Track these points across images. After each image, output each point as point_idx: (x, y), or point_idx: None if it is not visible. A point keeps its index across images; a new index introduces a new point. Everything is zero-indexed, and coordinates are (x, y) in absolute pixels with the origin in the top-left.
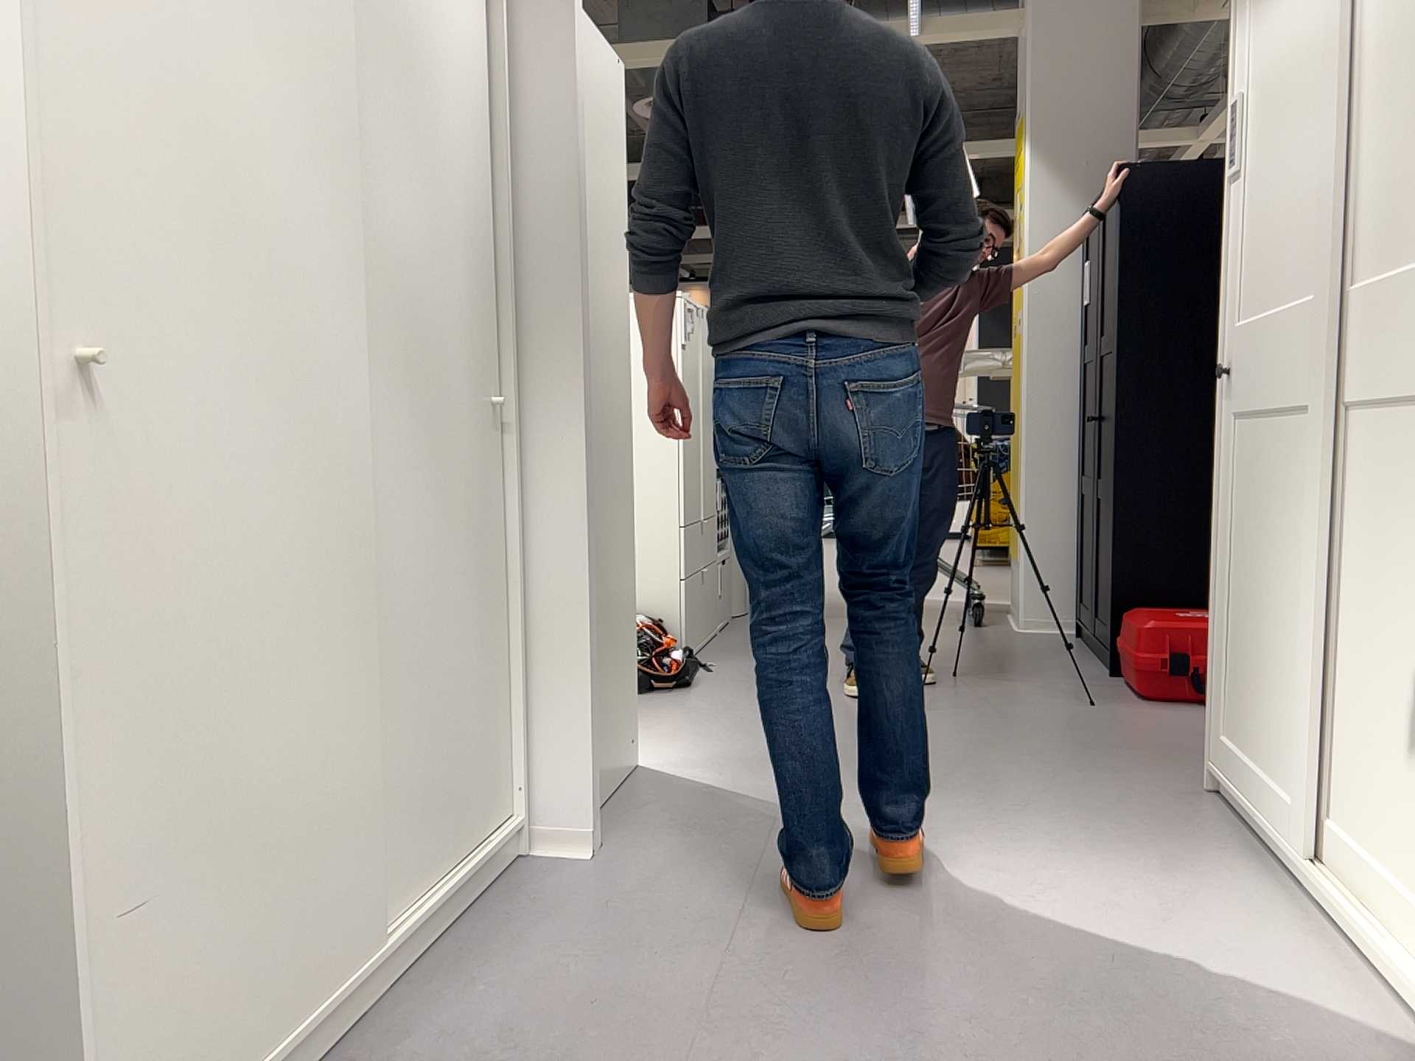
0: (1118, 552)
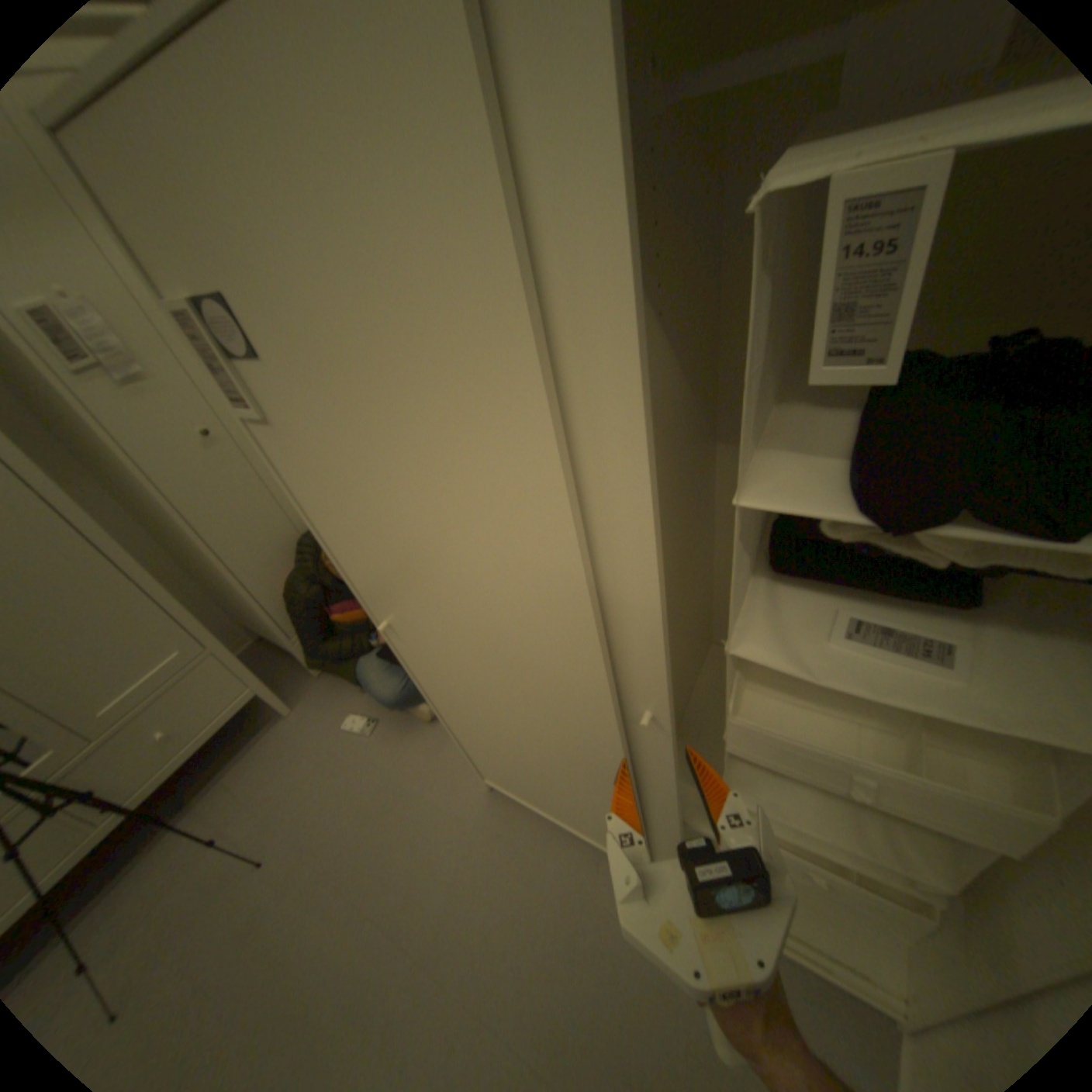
0: None
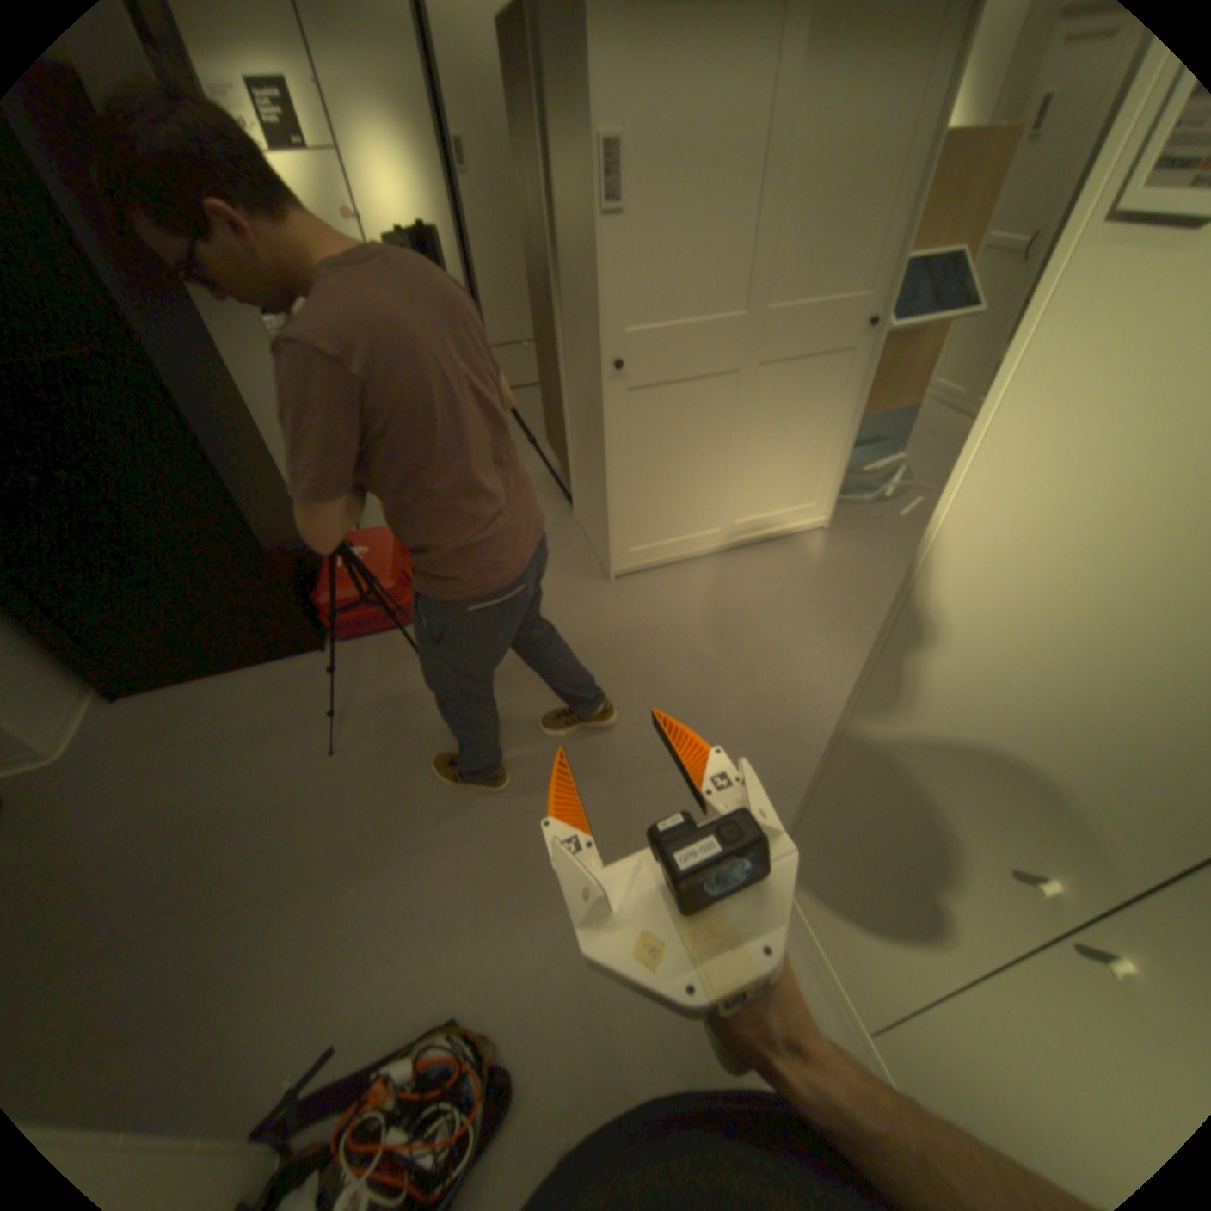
0: (277, 566)
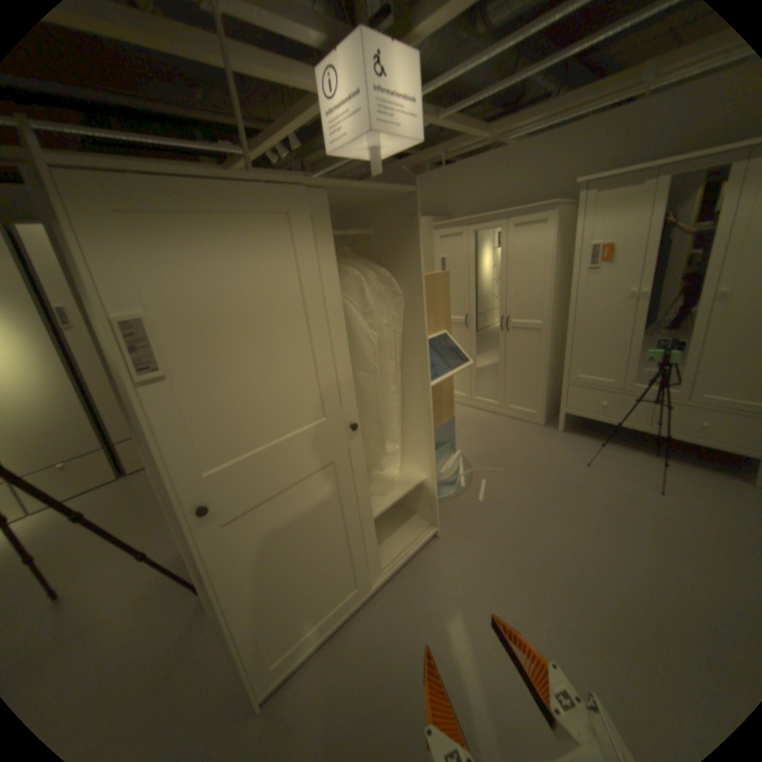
0: None
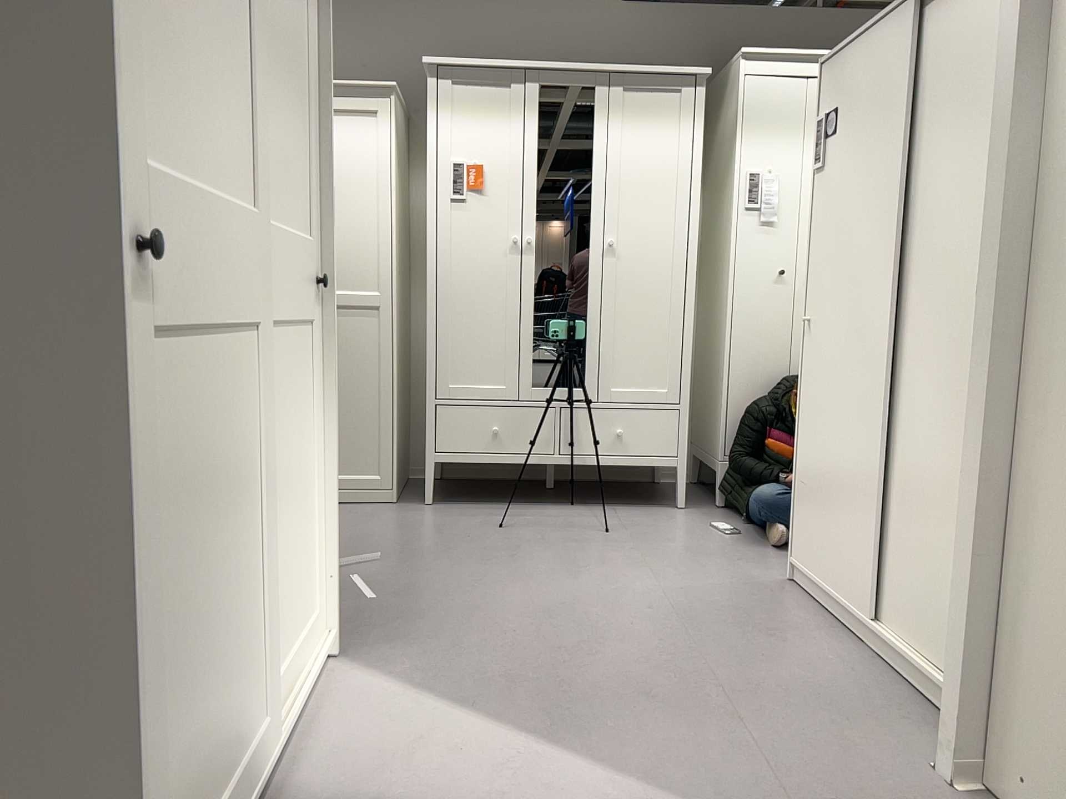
0: None
